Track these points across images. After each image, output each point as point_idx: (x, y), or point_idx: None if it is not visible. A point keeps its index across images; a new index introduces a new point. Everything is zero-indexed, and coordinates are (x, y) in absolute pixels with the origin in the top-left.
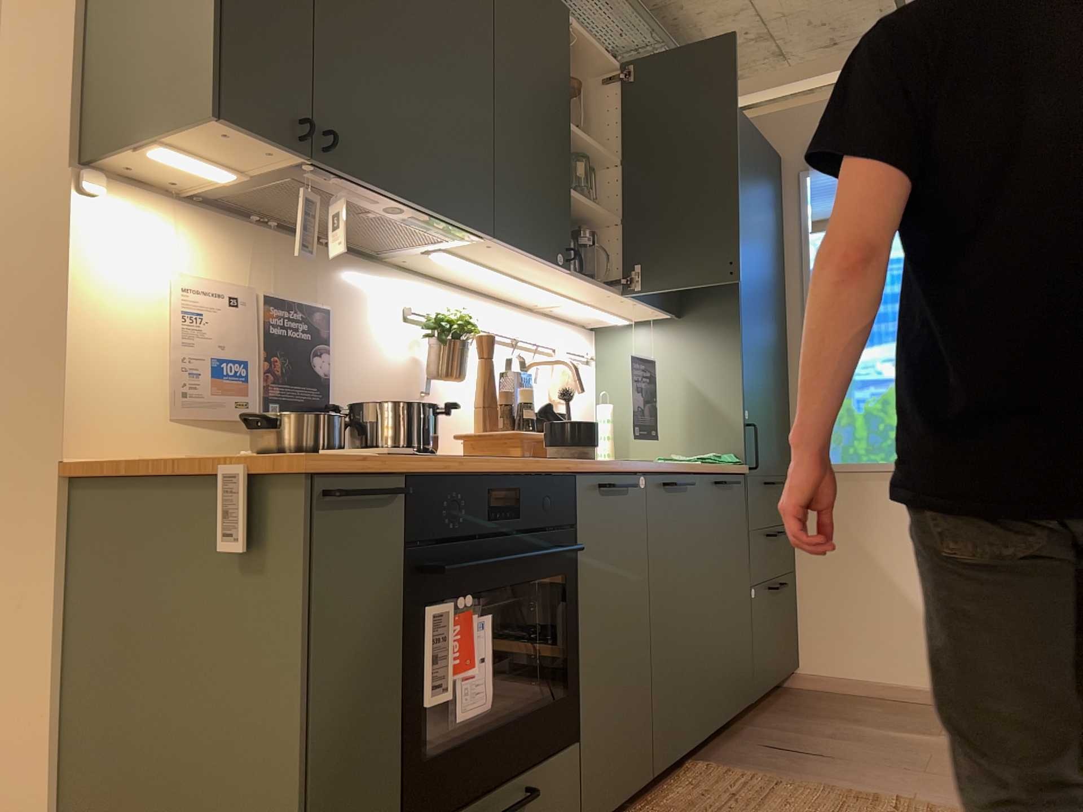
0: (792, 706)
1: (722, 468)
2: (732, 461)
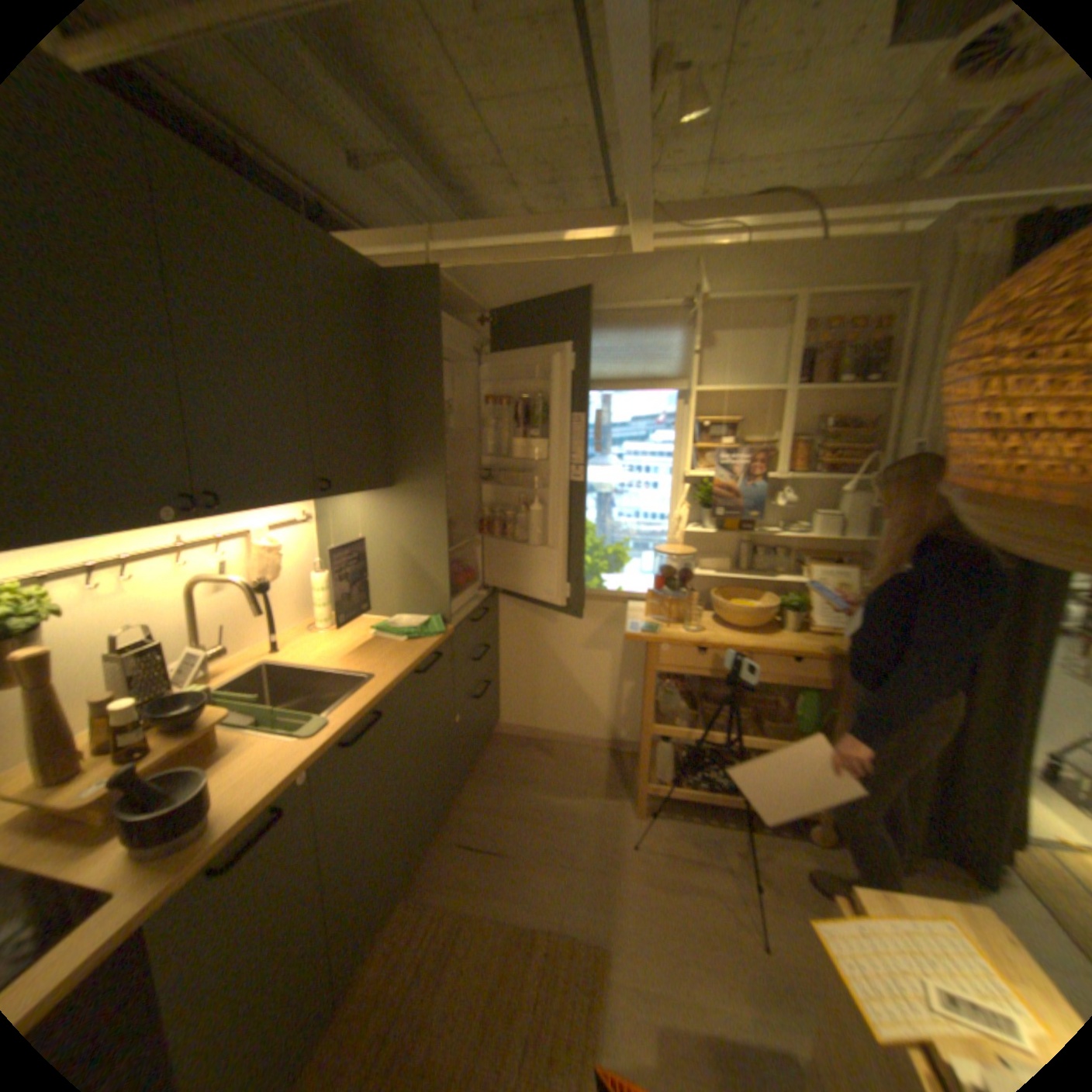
0: (490, 769)
1: (424, 649)
2: (437, 633)
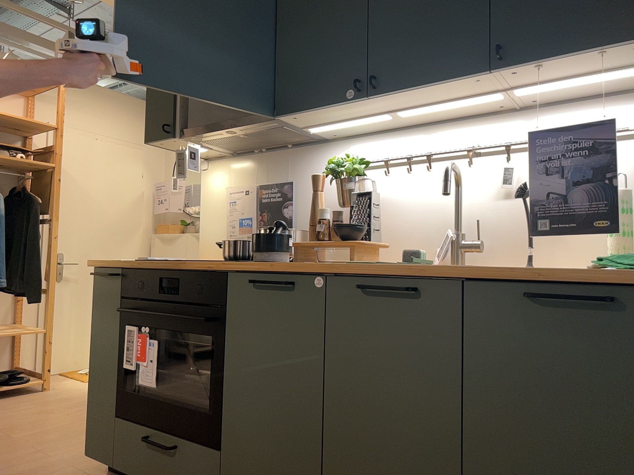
0: None
1: (581, 275)
2: None
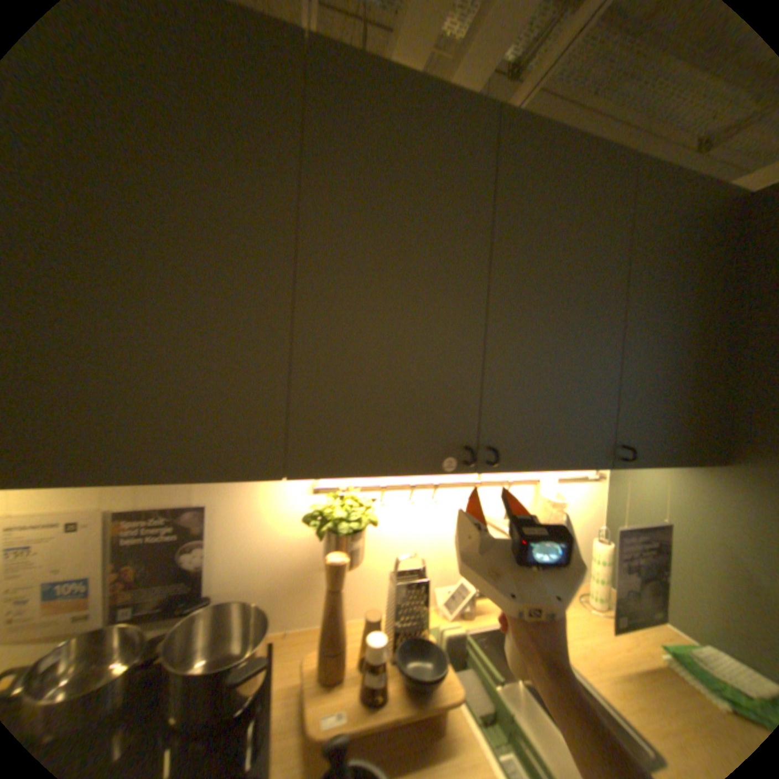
0: None
1: None
2: None
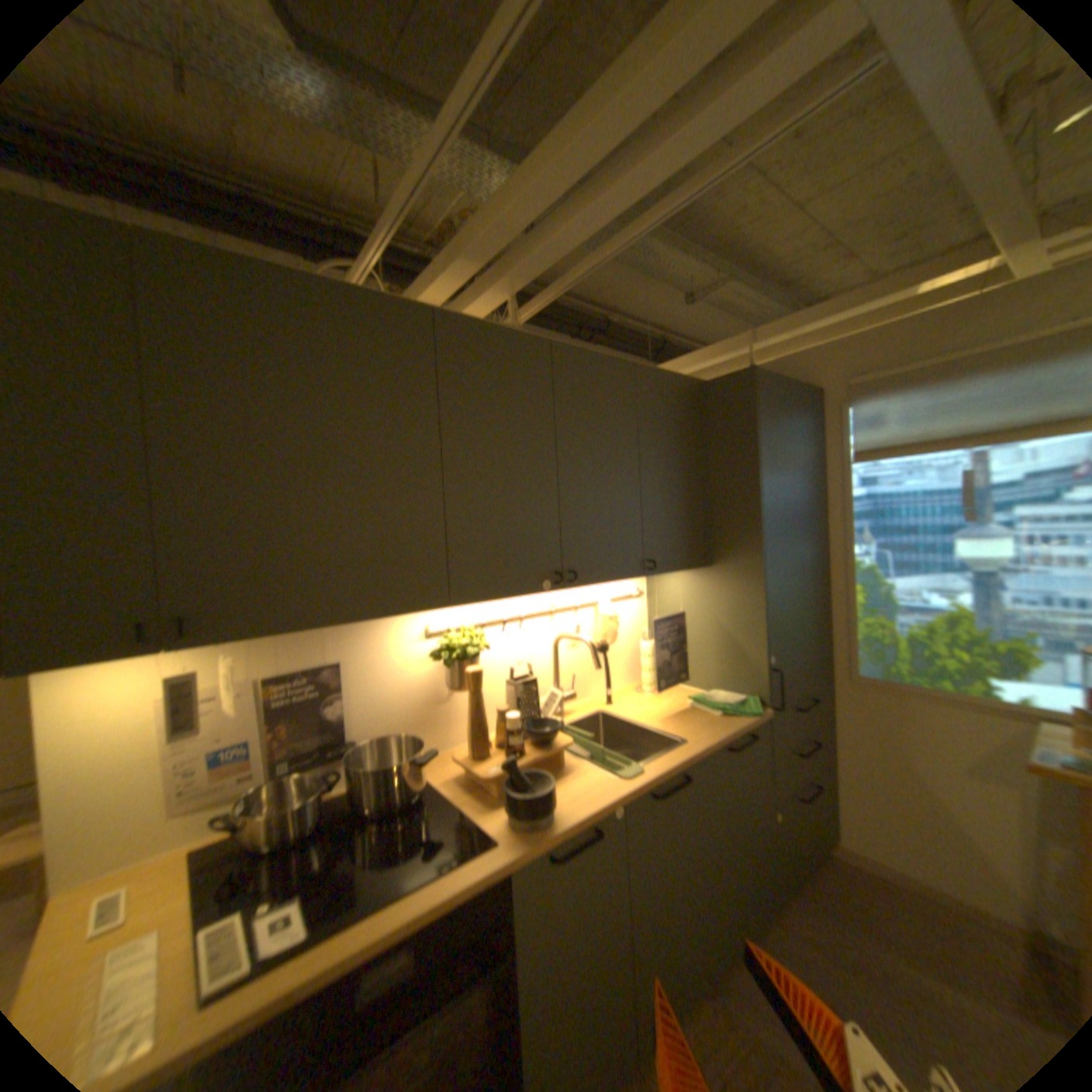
0: (825, 897)
1: (738, 727)
2: (752, 713)
